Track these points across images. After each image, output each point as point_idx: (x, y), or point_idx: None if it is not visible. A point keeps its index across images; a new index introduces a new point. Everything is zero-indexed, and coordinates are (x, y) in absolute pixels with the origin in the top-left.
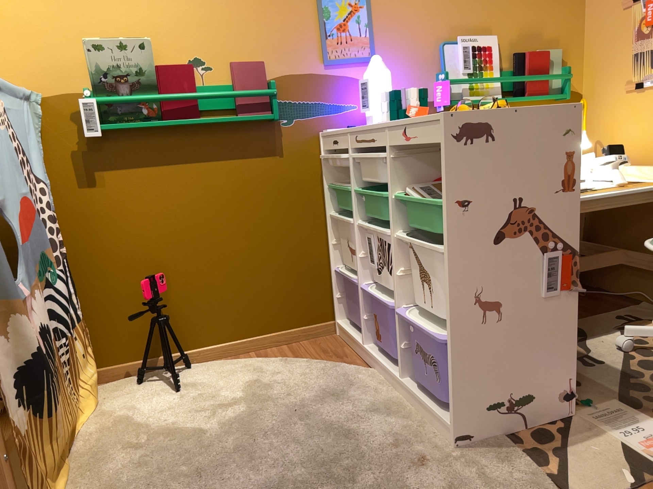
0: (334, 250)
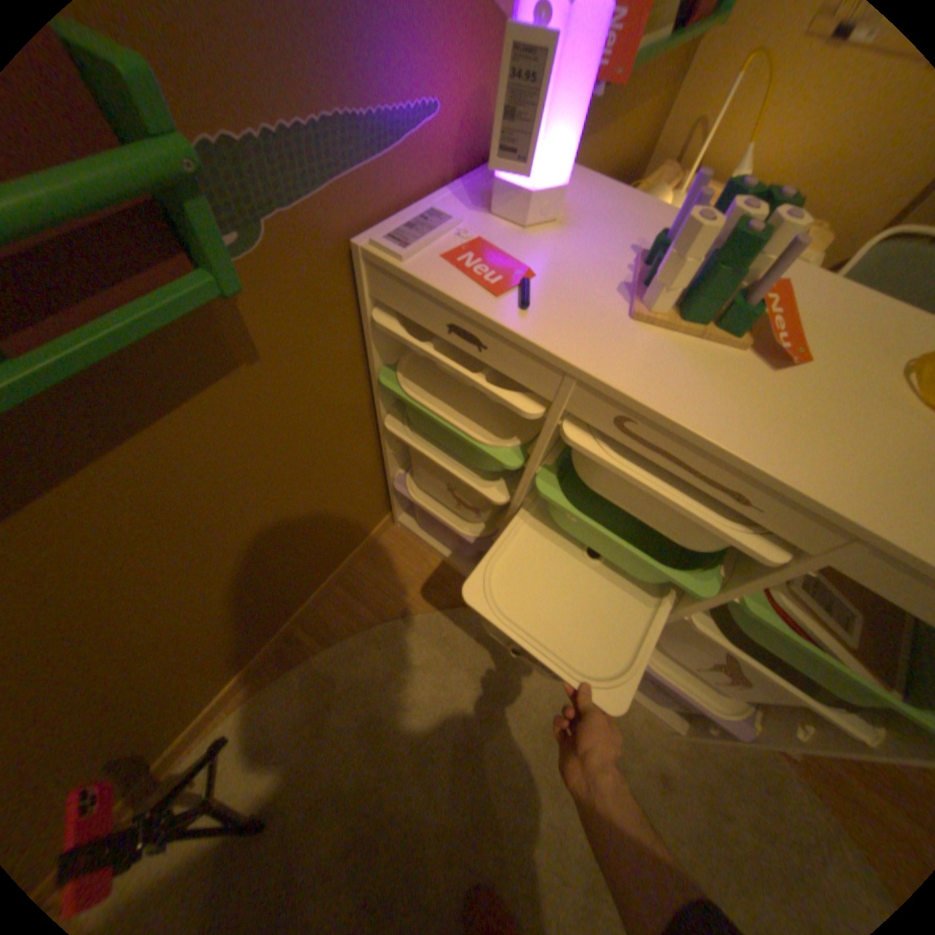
0: (395, 457)
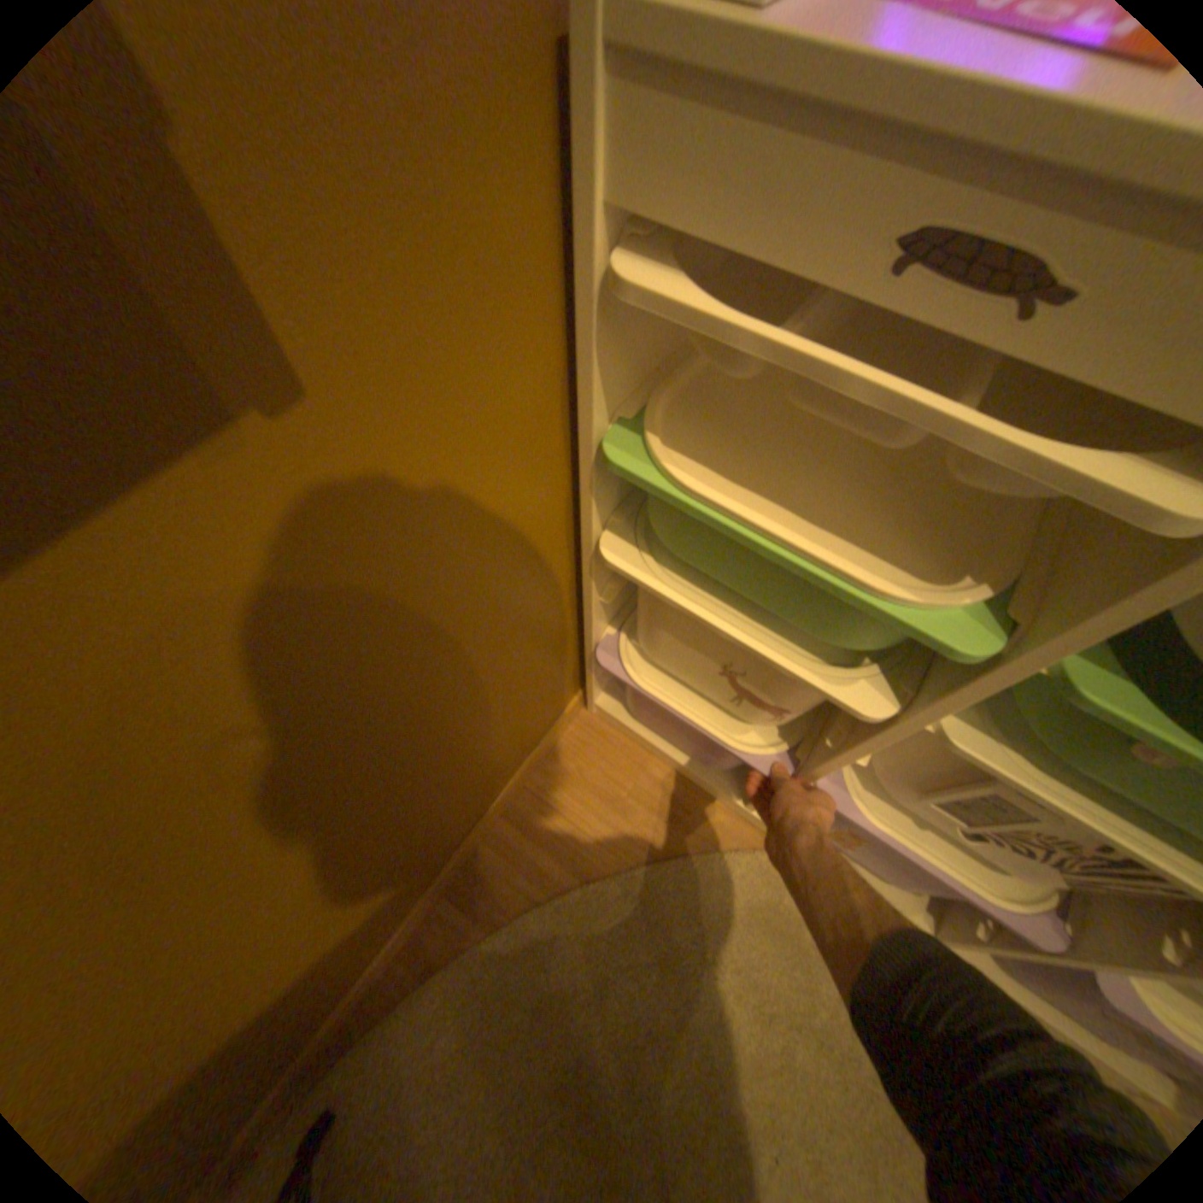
0: (604, 607)
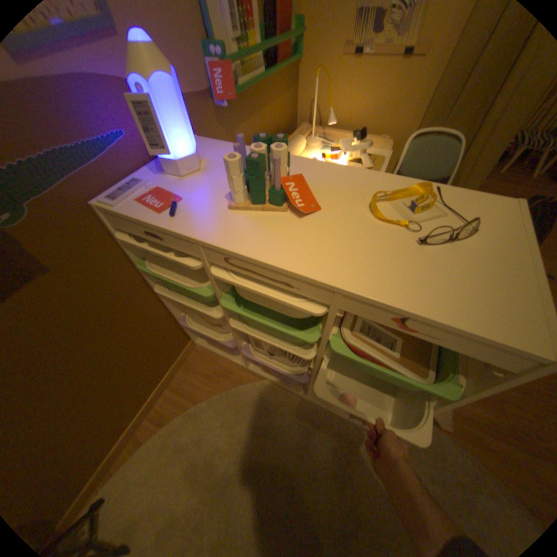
0: (174, 307)
